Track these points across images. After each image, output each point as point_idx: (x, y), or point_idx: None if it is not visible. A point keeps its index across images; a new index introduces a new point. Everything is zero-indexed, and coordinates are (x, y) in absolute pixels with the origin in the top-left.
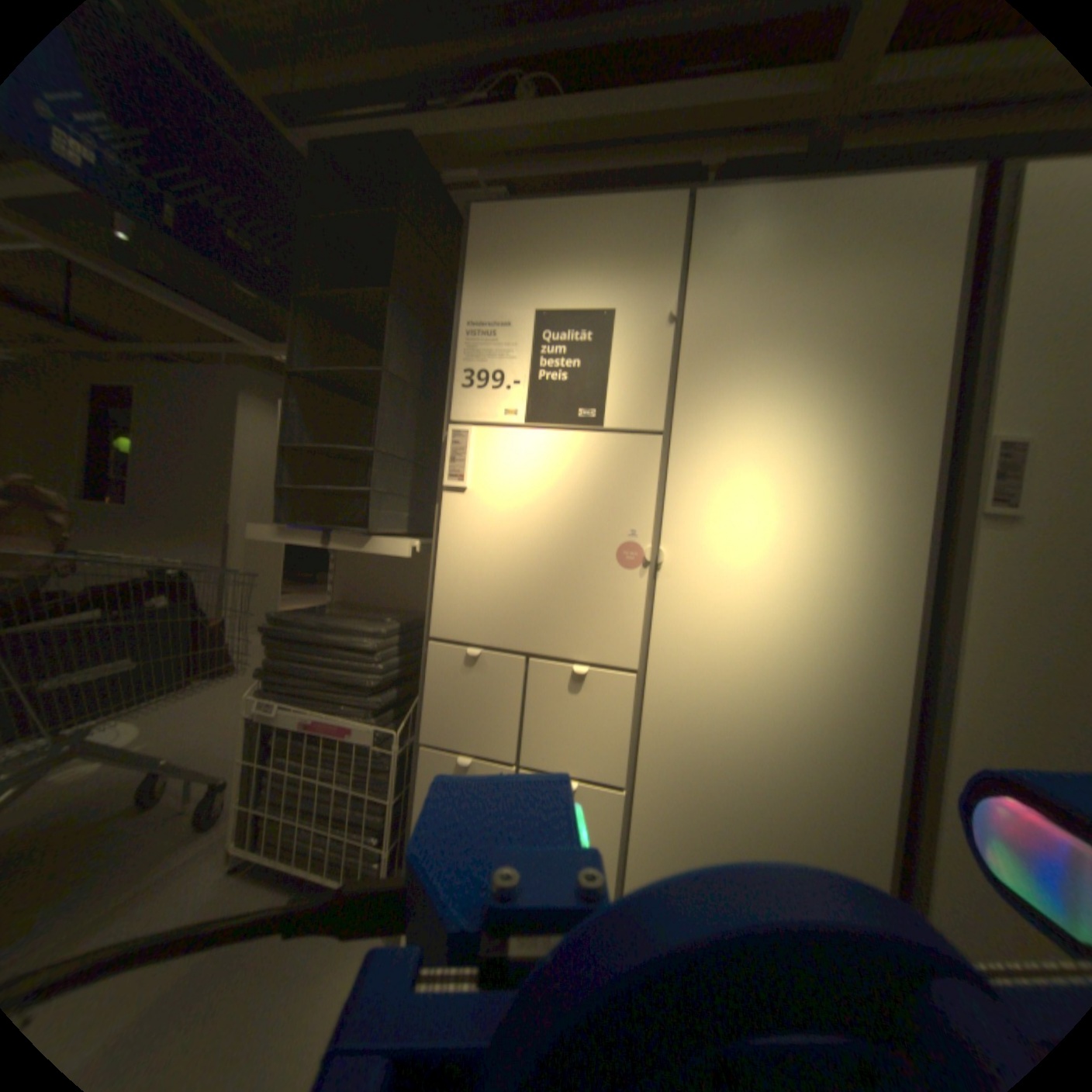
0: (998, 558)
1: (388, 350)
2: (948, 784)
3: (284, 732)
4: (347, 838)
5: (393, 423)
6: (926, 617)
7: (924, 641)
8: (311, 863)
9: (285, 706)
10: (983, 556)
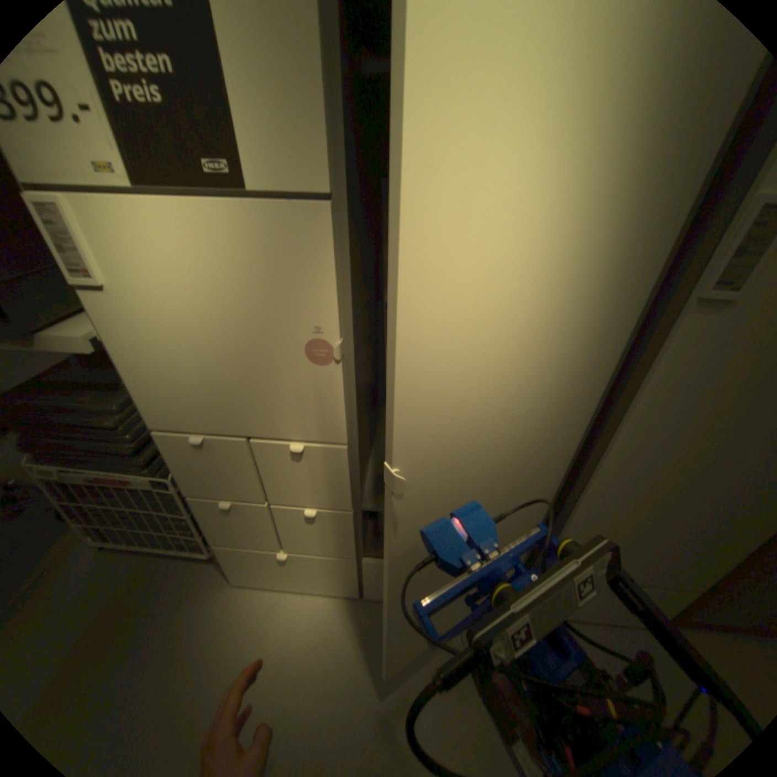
0: (695, 339)
1: None
2: (585, 494)
3: (75, 481)
4: (166, 531)
5: None
6: (606, 384)
7: (598, 403)
8: (150, 542)
9: (62, 466)
10: (681, 338)
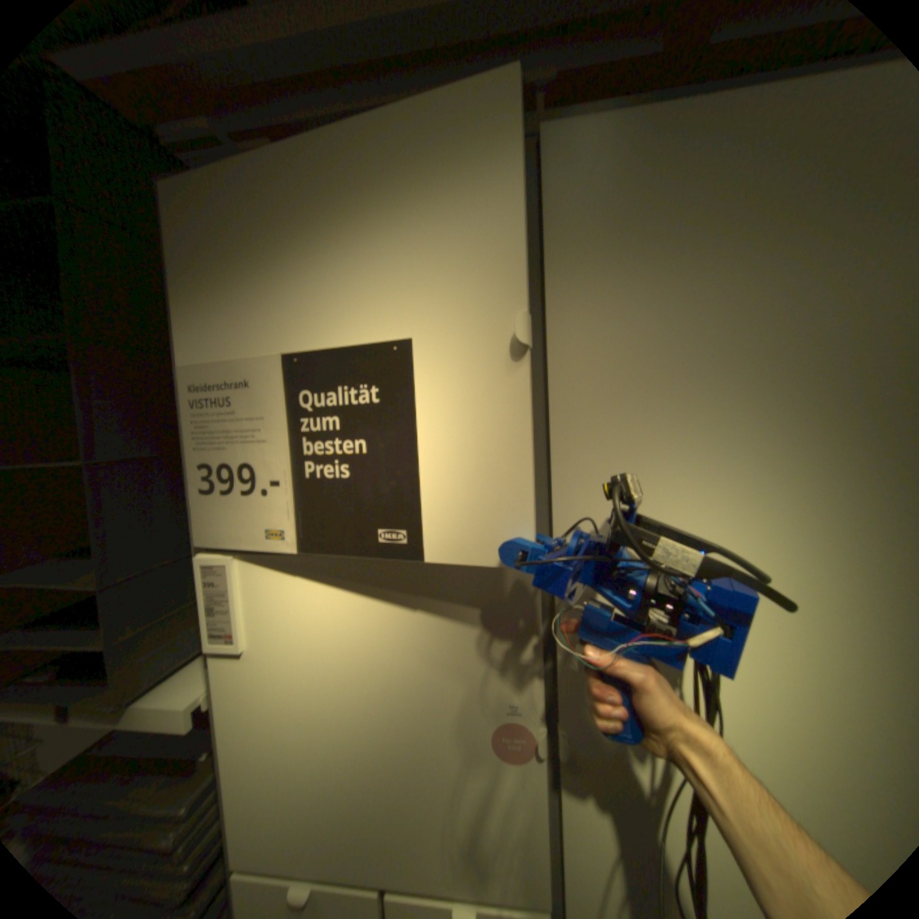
0: None
1: (91, 426)
2: None
3: None
4: None
5: (133, 524)
6: None
7: None
8: None
9: None
10: None
